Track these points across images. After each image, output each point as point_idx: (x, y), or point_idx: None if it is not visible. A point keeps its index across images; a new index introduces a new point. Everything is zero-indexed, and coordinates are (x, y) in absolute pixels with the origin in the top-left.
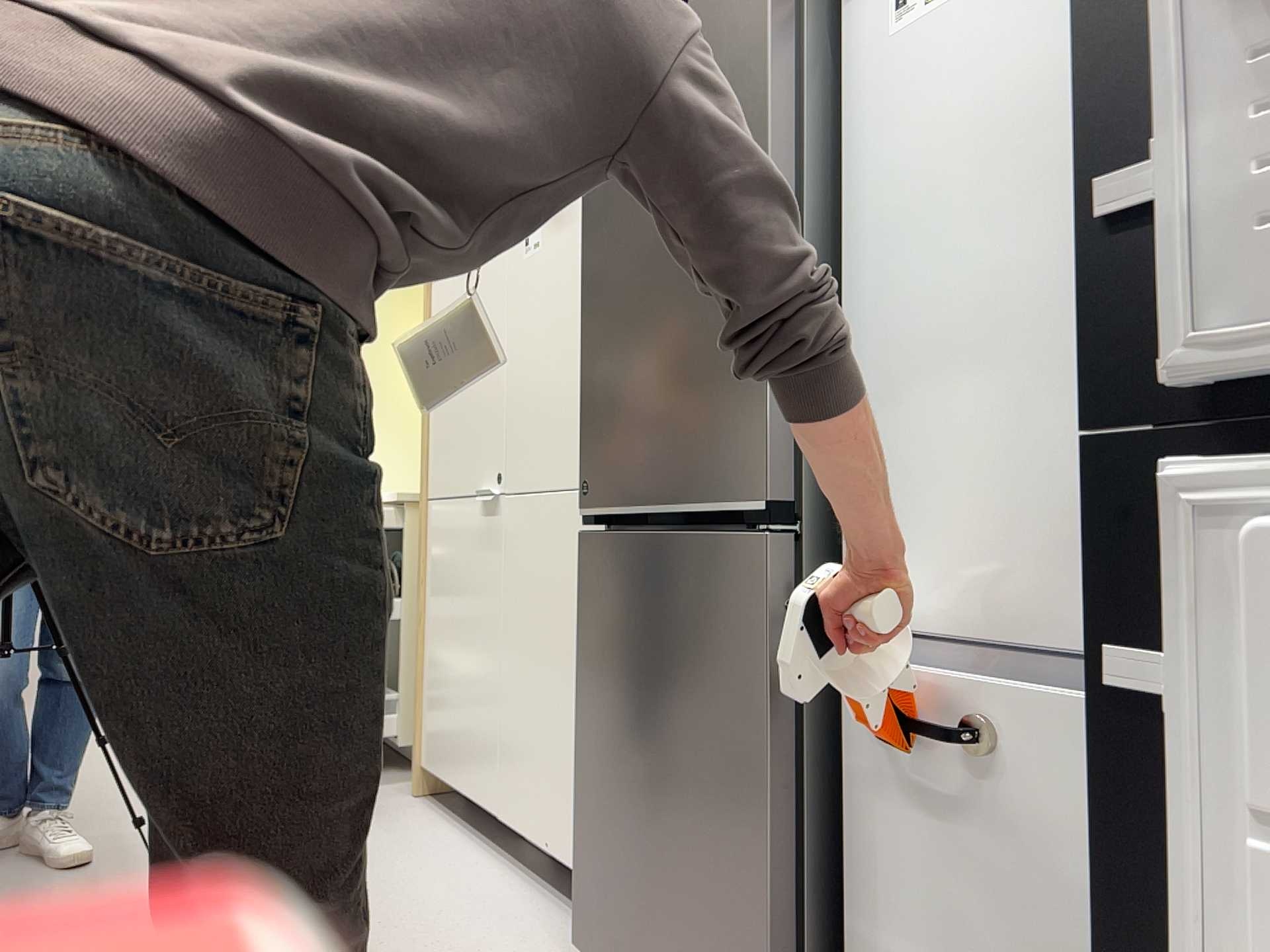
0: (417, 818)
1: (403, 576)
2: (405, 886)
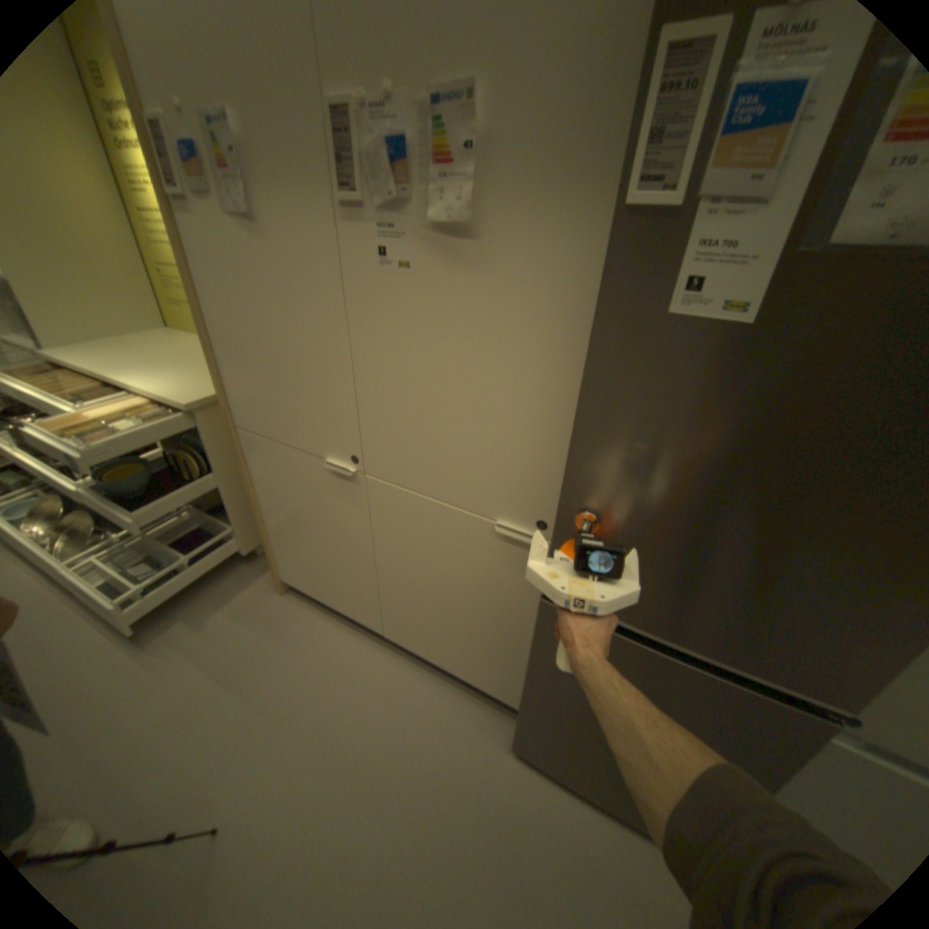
0: (302, 620)
1: (205, 453)
2: (355, 708)
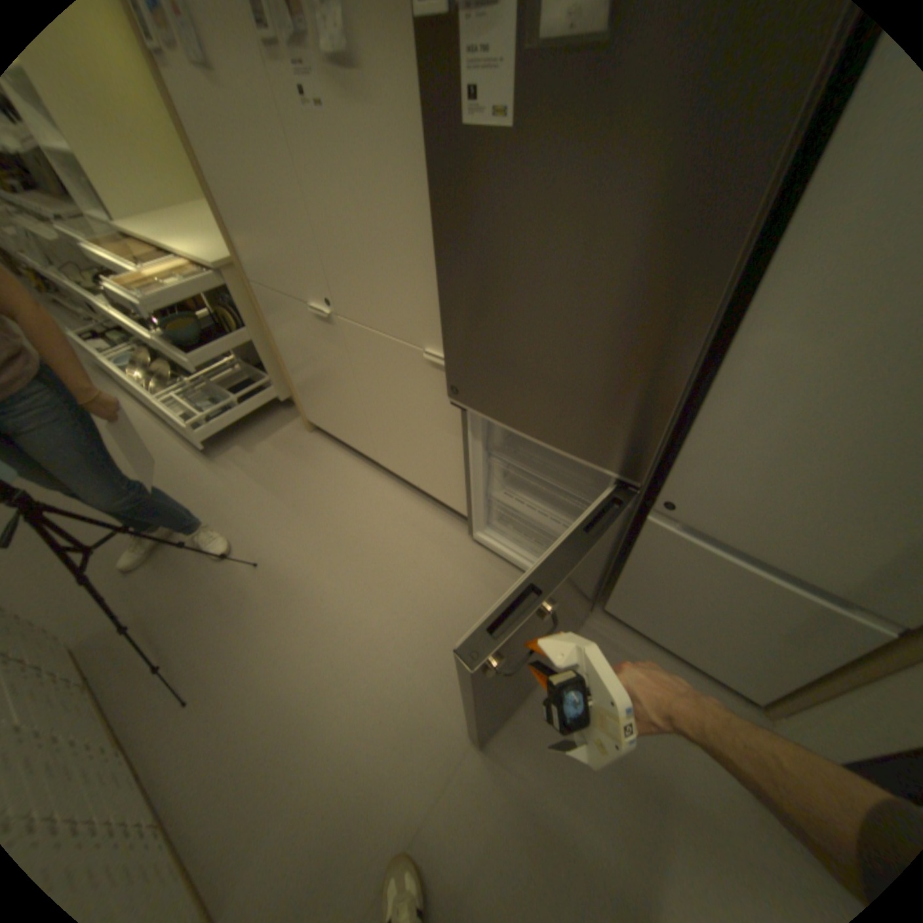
0: (323, 451)
1: (239, 311)
2: (354, 510)
